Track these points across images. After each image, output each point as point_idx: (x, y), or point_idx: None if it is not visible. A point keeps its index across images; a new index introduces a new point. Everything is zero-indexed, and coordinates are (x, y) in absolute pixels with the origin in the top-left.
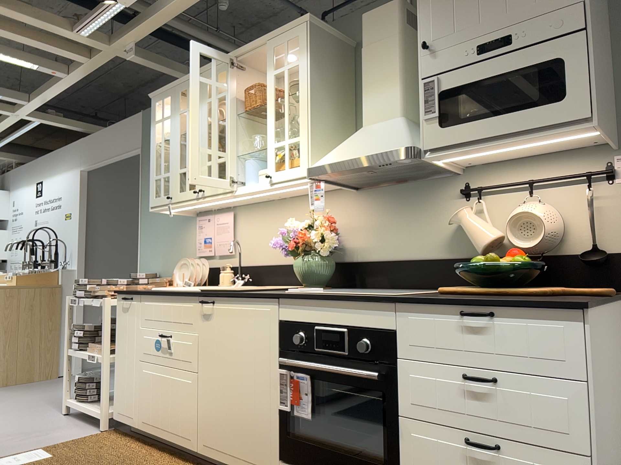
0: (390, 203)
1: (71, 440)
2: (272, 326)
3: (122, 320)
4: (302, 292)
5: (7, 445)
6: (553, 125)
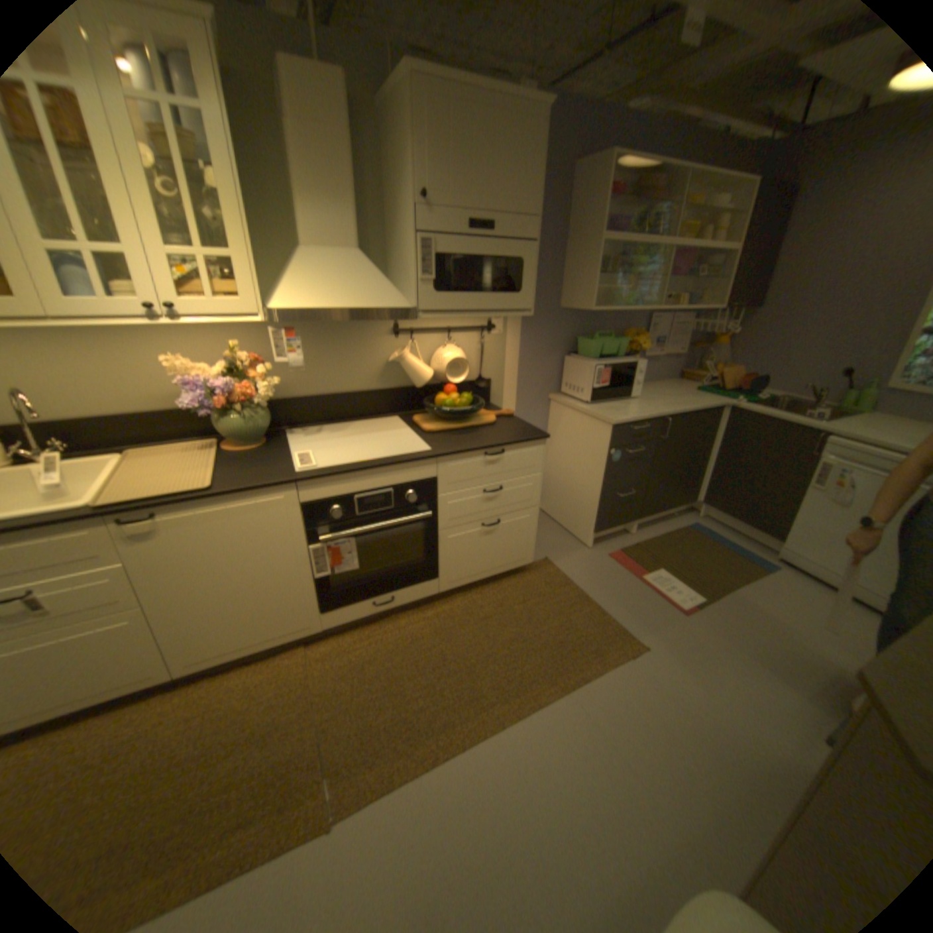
0: (315, 335)
1: None
2: (292, 511)
3: None
4: (321, 467)
5: None
6: (510, 310)
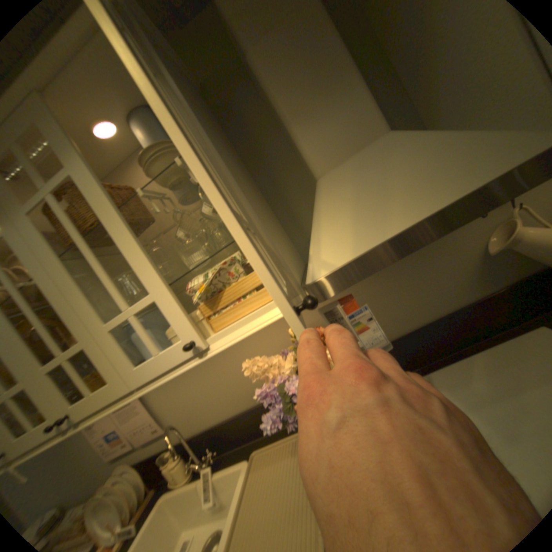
0: None
1: None
2: None
3: None
4: None
5: None
6: None
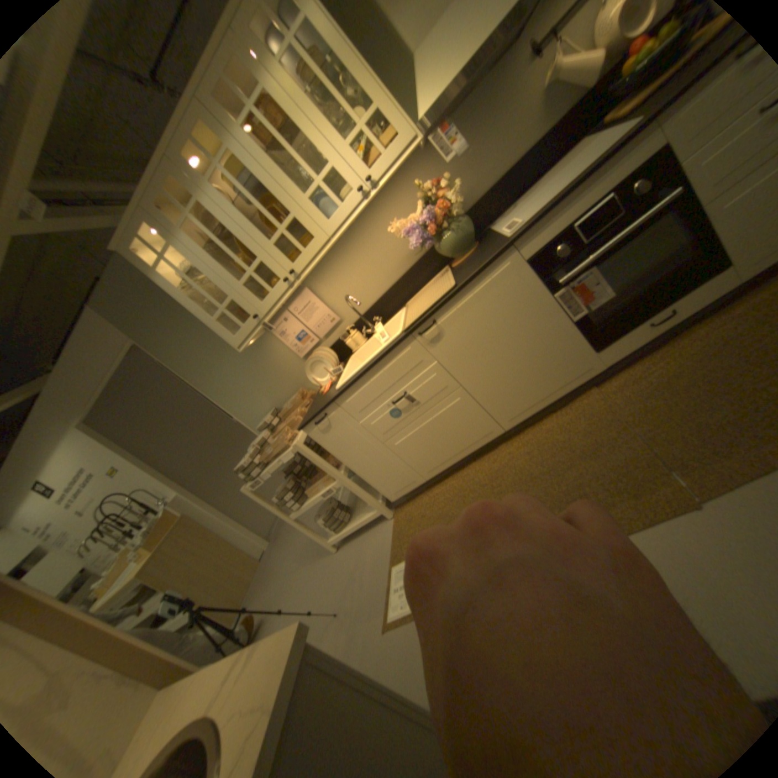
0: (468, 128)
1: (391, 542)
2: (523, 271)
3: (333, 438)
4: (528, 219)
5: (362, 599)
6: None
